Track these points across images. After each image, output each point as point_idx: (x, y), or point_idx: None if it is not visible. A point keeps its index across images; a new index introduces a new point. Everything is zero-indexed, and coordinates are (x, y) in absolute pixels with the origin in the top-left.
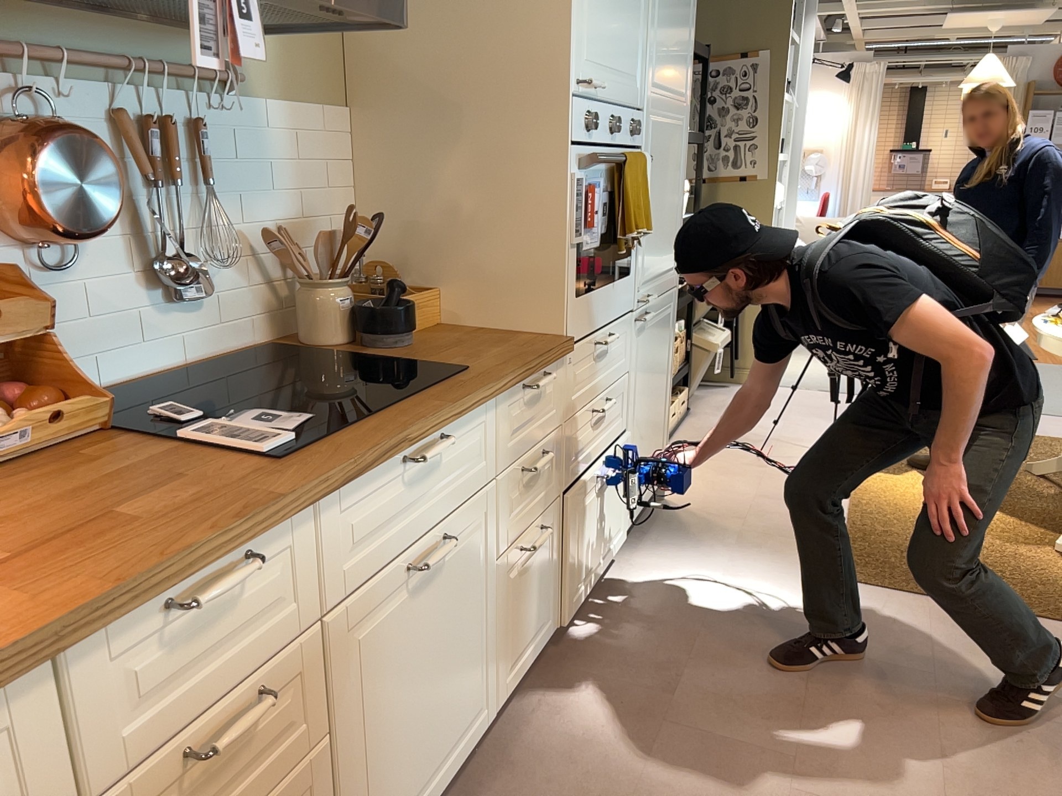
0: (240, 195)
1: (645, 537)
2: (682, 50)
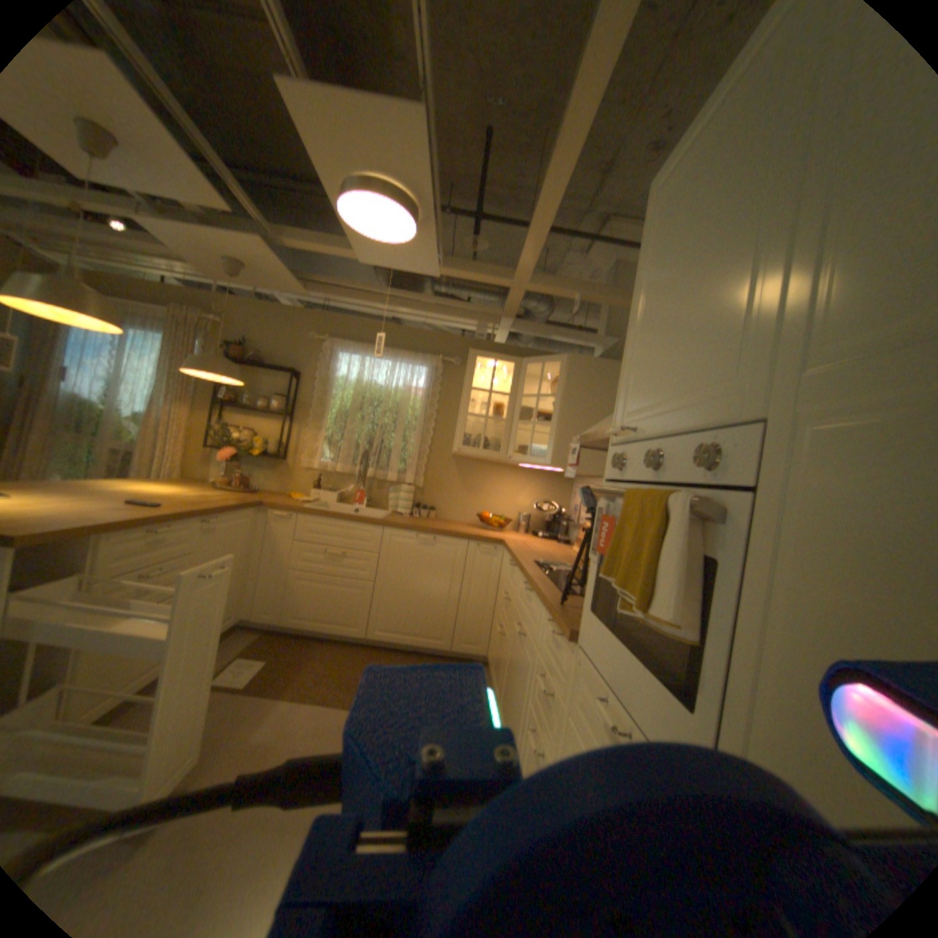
0: None
1: None
2: None
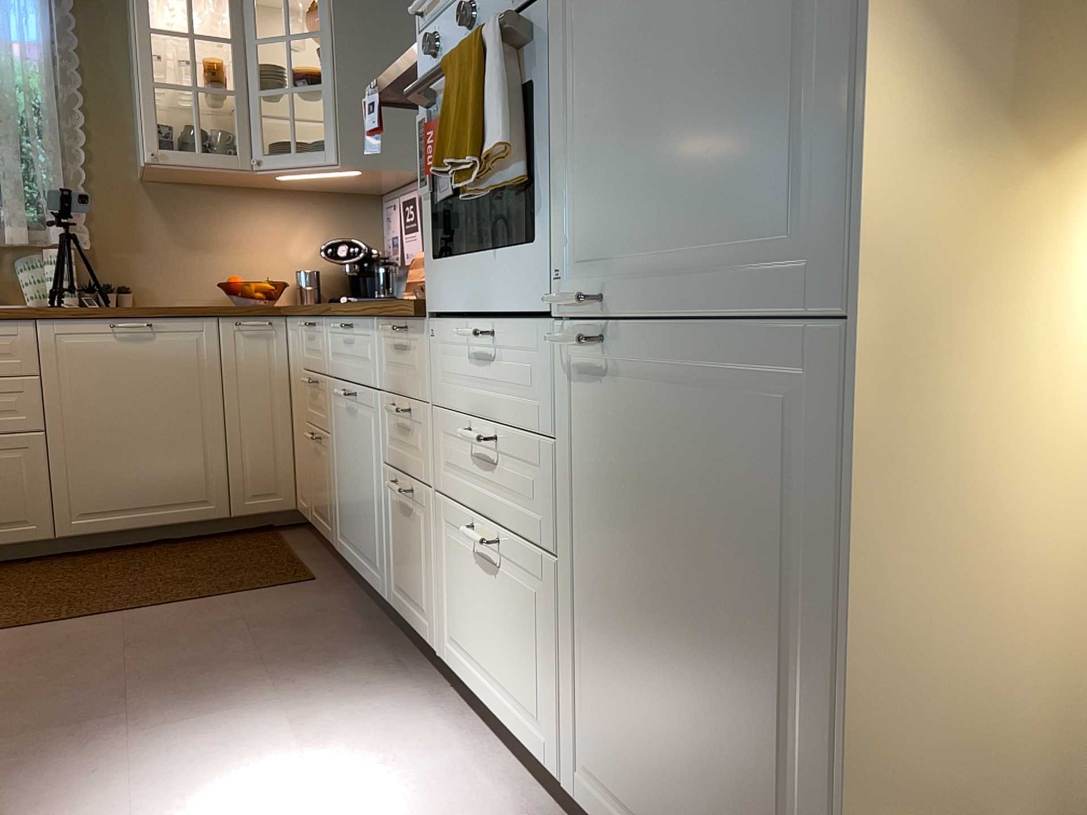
0: None
1: None
2: None
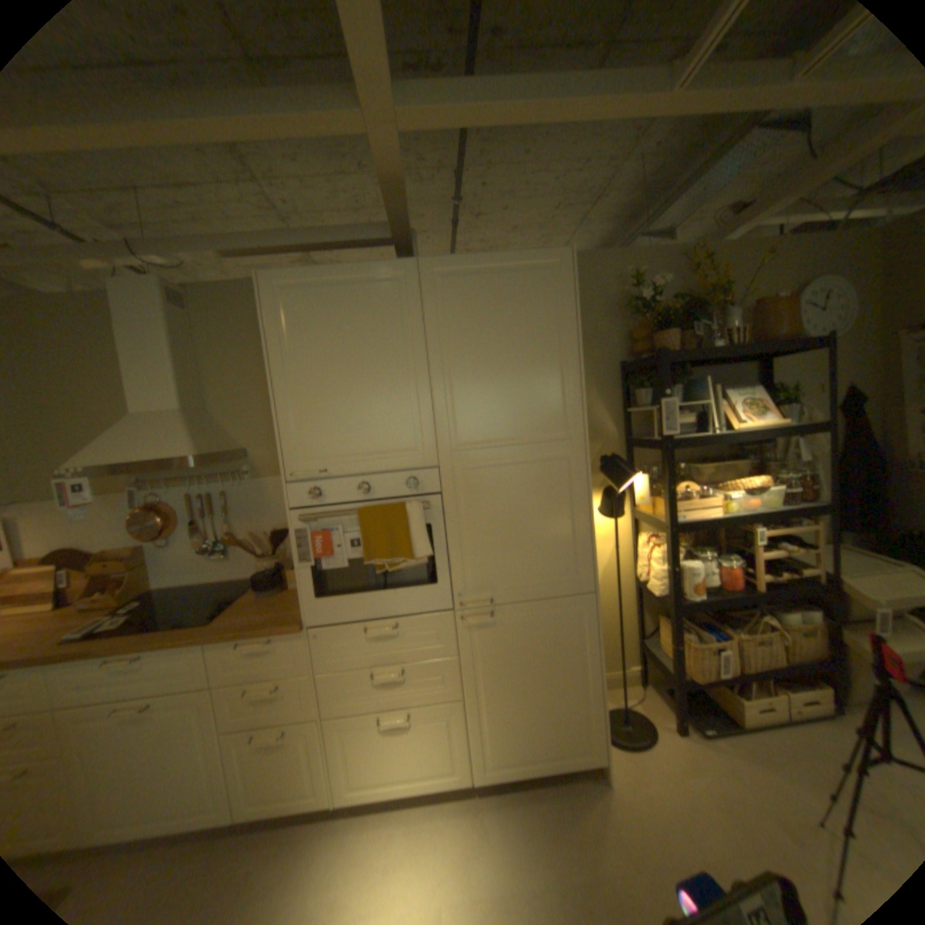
0: (246, 517)
1: (529, 807)
2: (543, 397)
